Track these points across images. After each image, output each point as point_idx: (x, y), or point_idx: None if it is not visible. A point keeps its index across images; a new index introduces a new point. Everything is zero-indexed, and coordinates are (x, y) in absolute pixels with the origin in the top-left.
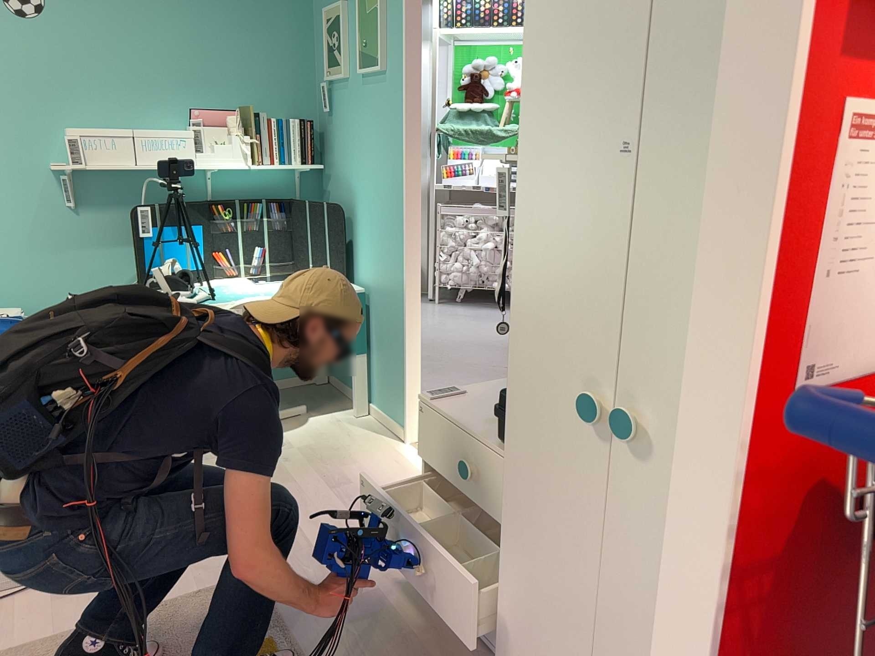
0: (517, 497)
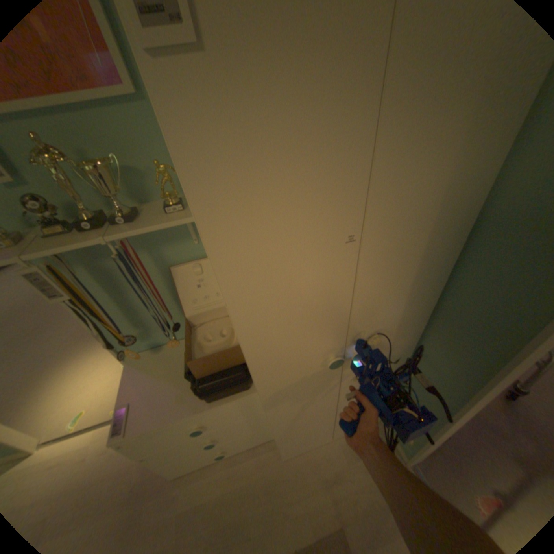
0: (279, 416)
